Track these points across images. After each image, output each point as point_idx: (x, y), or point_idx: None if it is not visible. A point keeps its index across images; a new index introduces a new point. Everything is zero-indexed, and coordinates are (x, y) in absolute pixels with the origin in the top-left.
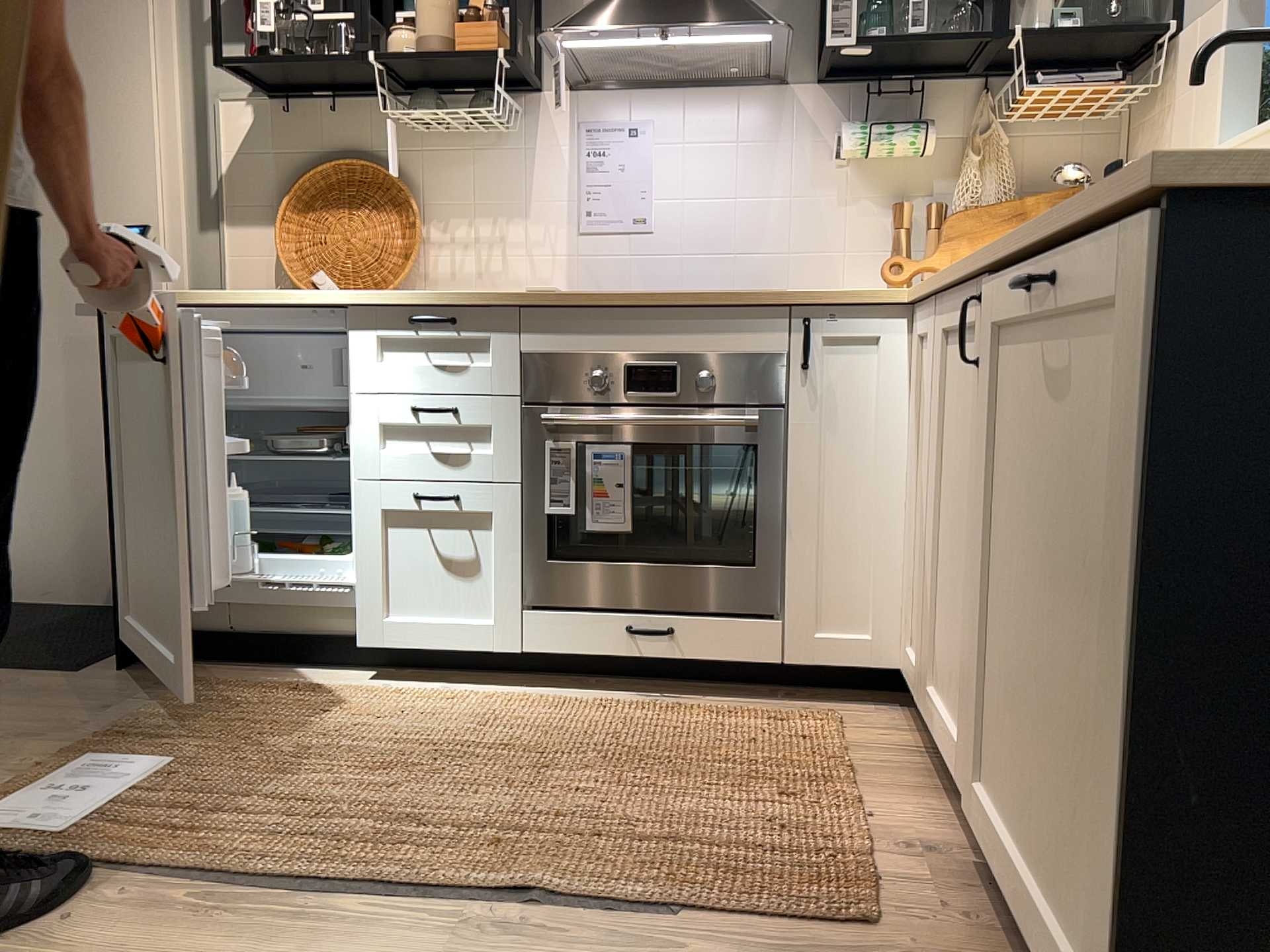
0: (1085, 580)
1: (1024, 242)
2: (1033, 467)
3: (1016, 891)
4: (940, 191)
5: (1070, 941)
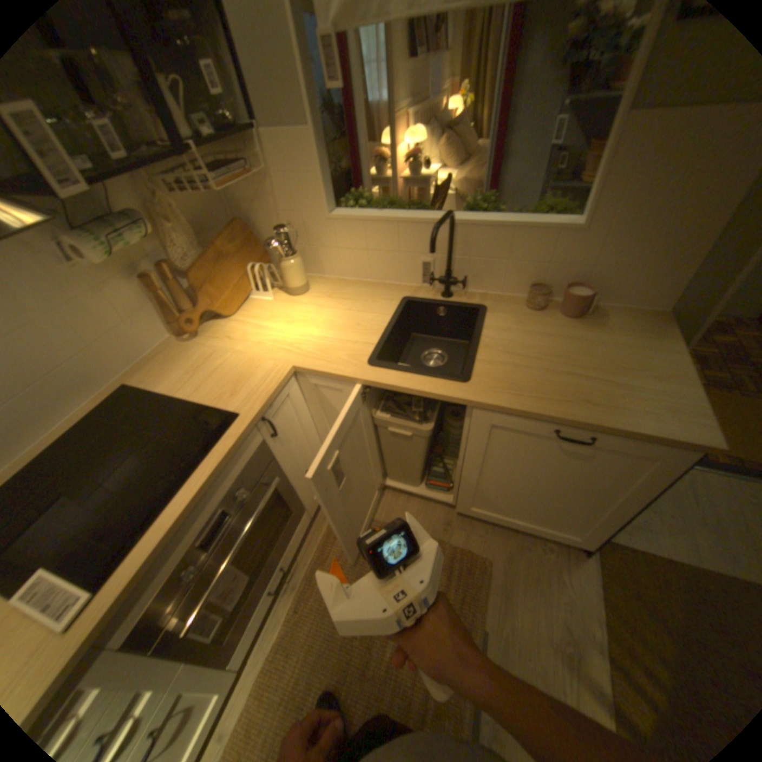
0: (573, 488)
1: (532, 412)
2: (520, 459)
3: (506, 525)
4: (153, 247)
5: (551, 532)
